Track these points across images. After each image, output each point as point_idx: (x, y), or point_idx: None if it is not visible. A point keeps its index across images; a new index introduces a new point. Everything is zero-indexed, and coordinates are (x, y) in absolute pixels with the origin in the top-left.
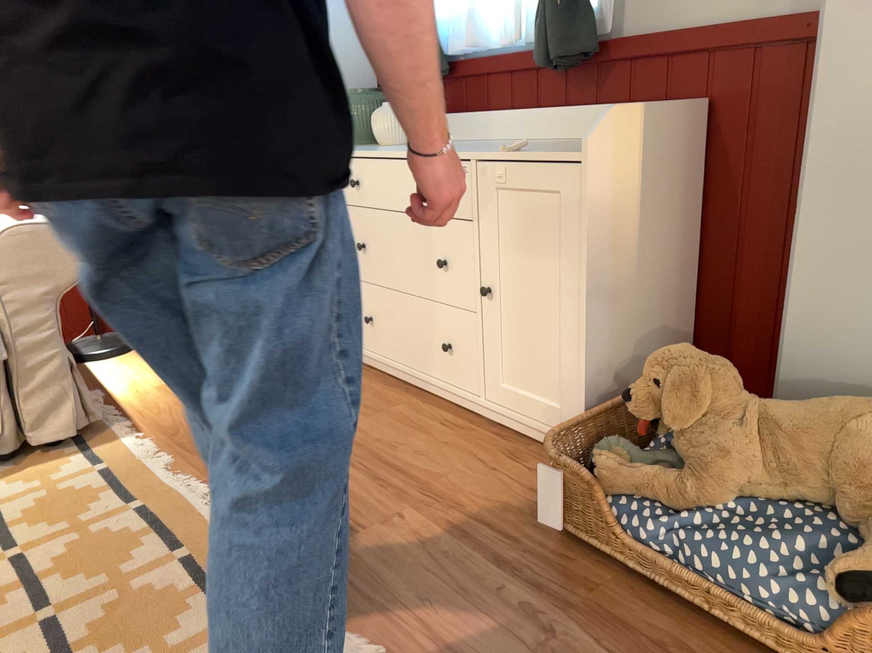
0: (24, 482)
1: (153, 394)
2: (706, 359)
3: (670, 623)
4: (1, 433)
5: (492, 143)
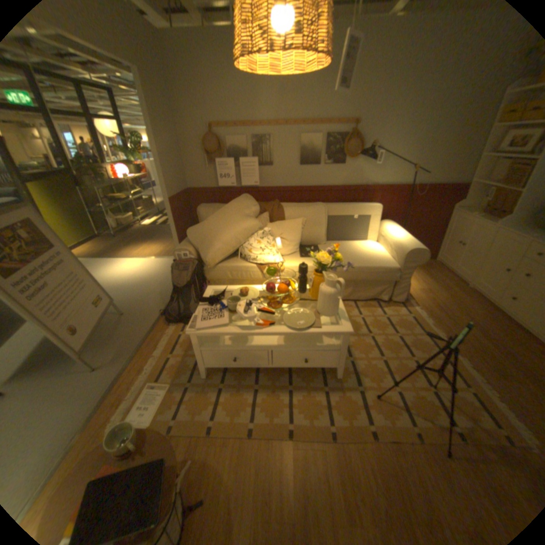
0: (391, 312)
1: (417, 292)
2: None
3: None
4: (387, 296)
5: None
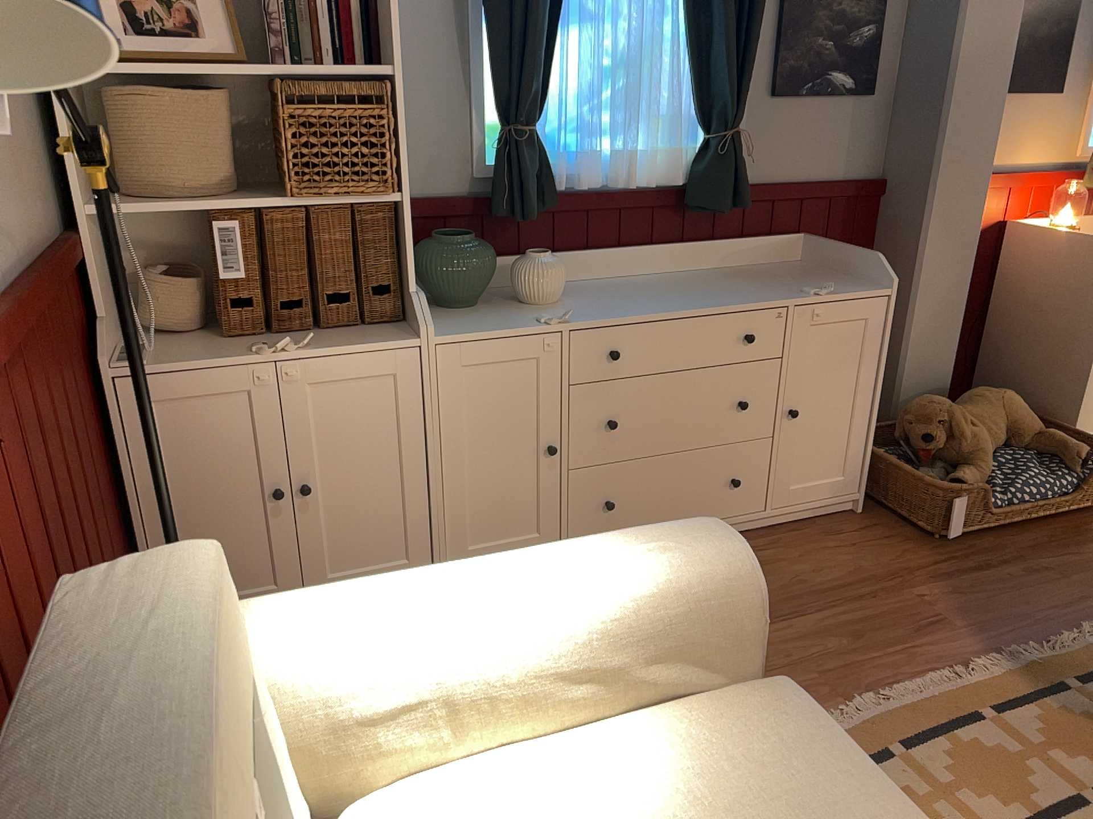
0: None
1: None
2: (942, 399)
3: (1030, 534)
4: None
5: (635, 280)
